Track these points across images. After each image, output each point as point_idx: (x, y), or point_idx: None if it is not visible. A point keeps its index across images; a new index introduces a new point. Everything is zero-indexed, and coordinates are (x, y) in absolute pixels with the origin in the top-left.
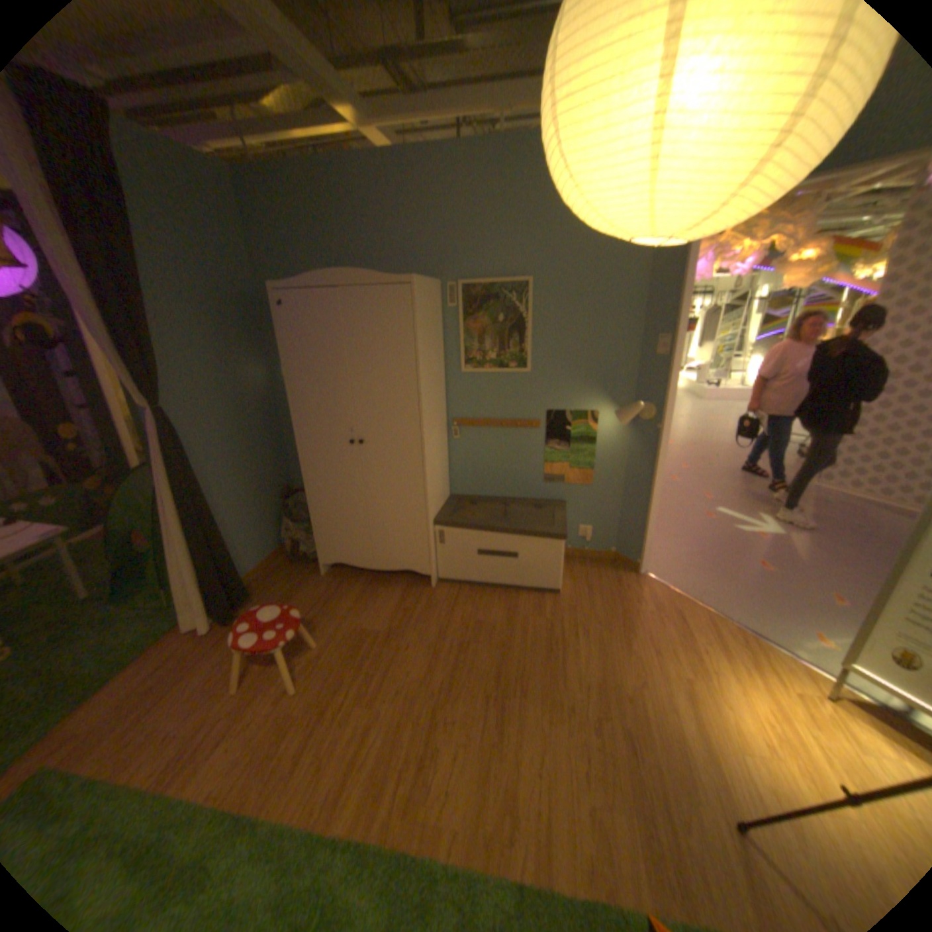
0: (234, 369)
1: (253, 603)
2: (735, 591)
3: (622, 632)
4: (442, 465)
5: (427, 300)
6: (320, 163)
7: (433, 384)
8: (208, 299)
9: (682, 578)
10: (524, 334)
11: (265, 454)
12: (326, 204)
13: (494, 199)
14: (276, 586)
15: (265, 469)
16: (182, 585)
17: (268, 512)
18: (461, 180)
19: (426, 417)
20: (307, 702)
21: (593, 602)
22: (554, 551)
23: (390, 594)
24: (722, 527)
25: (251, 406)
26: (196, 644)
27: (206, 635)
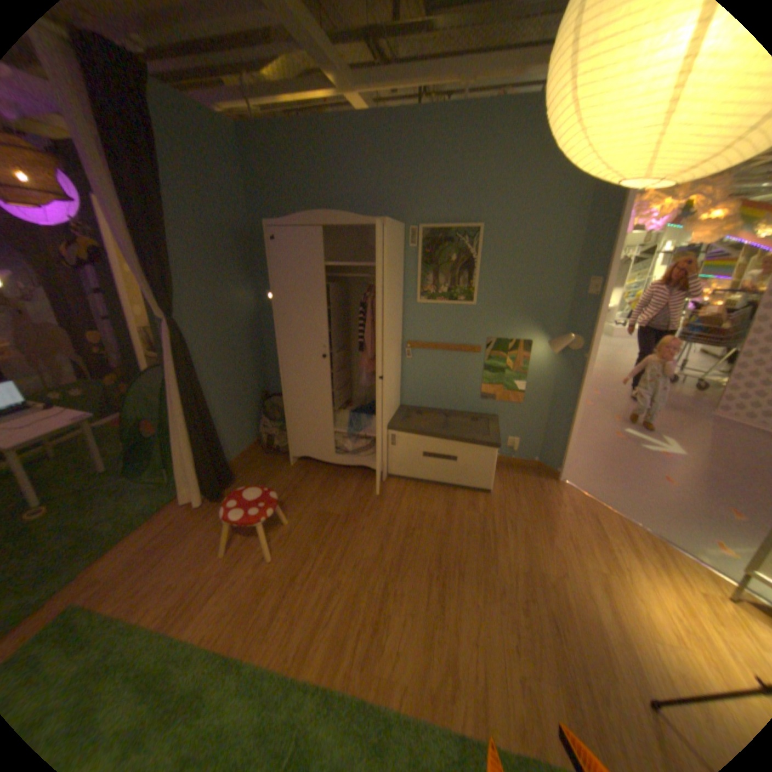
0: (230, 292)
1: (236, 485)
2: (643, 501)
3: (545, 529)
4: (396, 380)
5: (394, 240)
6: (310, 123)
7: (394, 311)
8: (213, 233)
9: (596, 487)
10: (472, 272)
11: (250, 363)
12: (313, 157)
13: (455, 157)
14: (254, 472)
15: (250, 376)
16: (182, 466)
17: (250, 411)
18: (428, 140)
19: (388, 338)
20: (281, 569)
21: (519, 503)
22: (488, 457)
23: (348, 485)
24: (631, 446)
25: (241, 323)
26: (191, 515)
27: (199, 508)
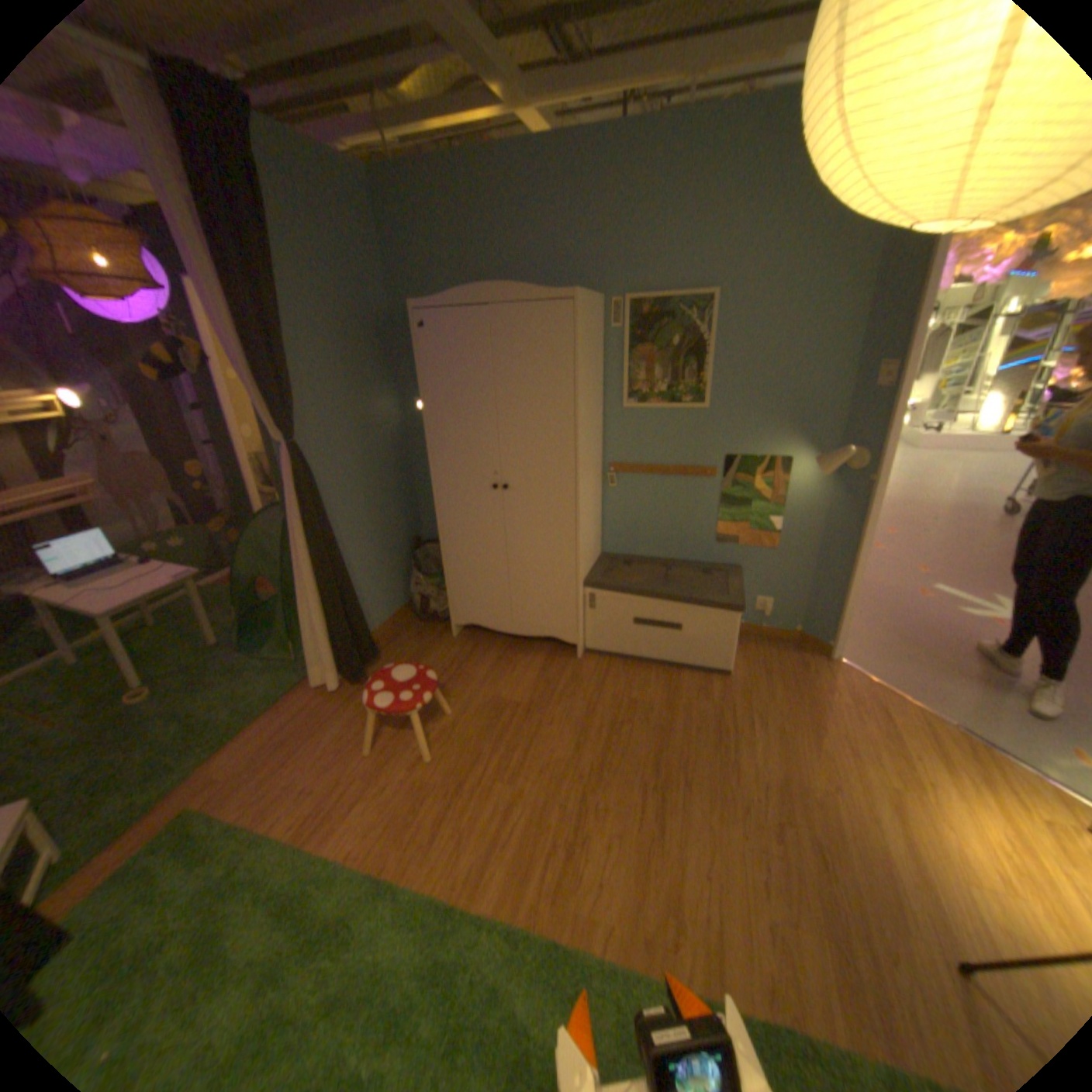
0: (366, 402)
1: (381, 662)
2: (959, 688)
3: (809, 727)
4: (595, 518)
5: (589, 320)
6: (468, 157)
7: (591, 421)
8: (341, 322)
9: (887, 668)
10: (703, 361)
11: (395, 499)
12: (473, 206)
13: (676, 192)
14: (405, 645)
15: (395, 516)
16: (312, 637)
17: (396, 564)
18: (636, 170)
19: (582, 460)
20: (444, 772)
21: (772, 689)
22: (727, 625)
23: (530, 663)
24: (943, 609)
25: (382, 444)
26: (325, 701)
27: (335, 692)
